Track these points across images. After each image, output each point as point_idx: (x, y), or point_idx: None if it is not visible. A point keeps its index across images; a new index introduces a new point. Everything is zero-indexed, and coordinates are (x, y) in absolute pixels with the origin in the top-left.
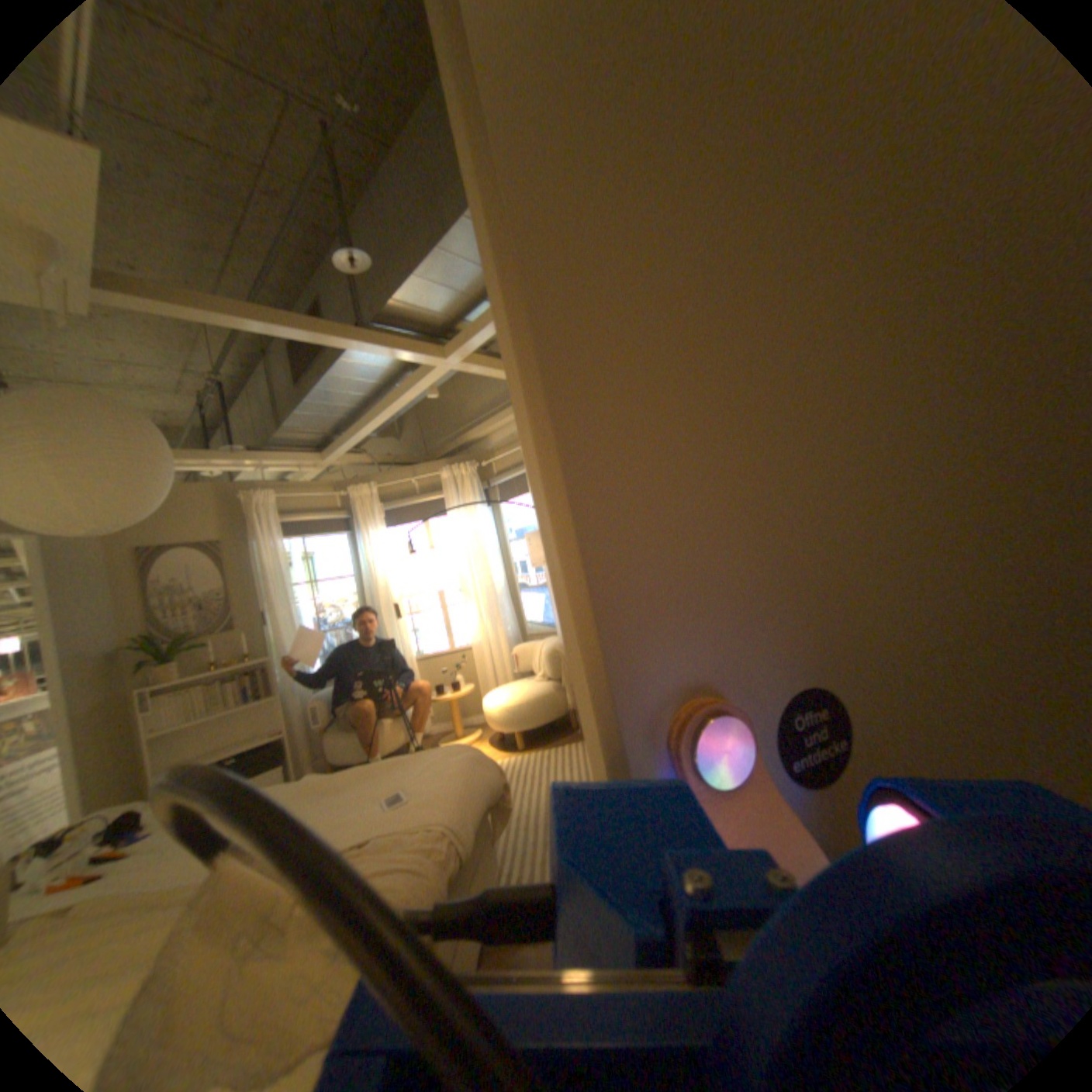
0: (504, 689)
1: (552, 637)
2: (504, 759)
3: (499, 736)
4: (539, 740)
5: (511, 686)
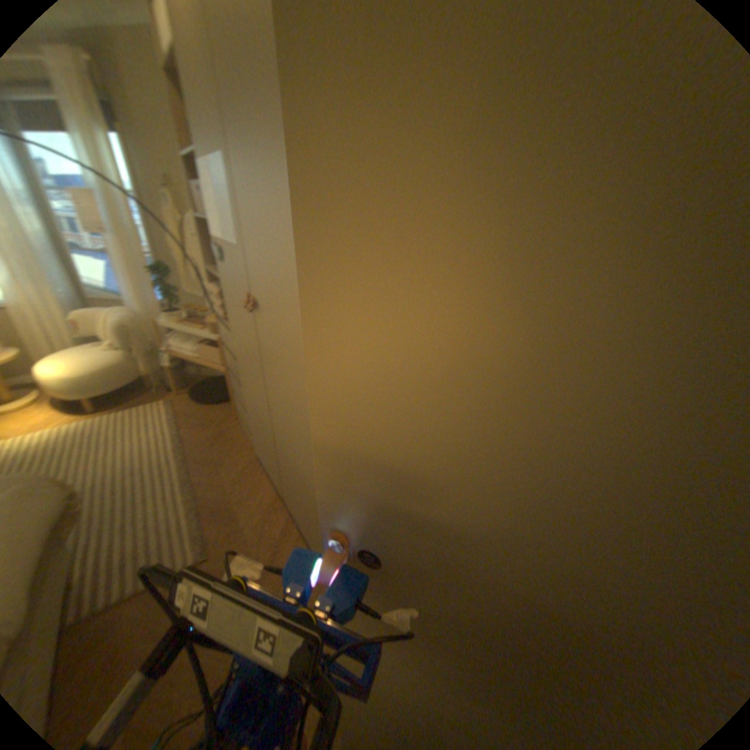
0: (60, 361)
1: (116, 311)
2: (69, 426)
3: (59, 401)
4: (109, 403)
5: (69, 358)
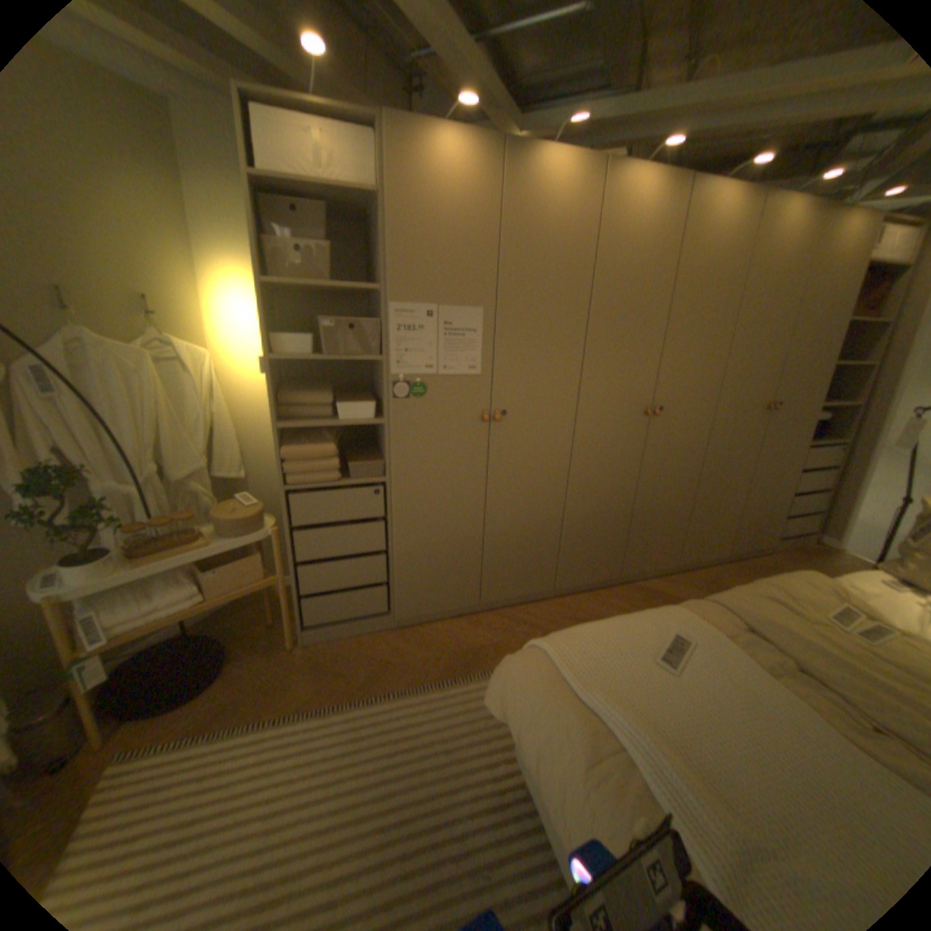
0: None
1: None
2: None
3: None
4: None
5: None
